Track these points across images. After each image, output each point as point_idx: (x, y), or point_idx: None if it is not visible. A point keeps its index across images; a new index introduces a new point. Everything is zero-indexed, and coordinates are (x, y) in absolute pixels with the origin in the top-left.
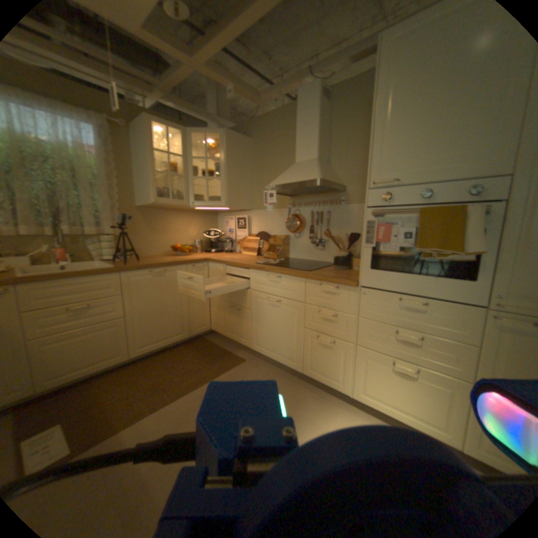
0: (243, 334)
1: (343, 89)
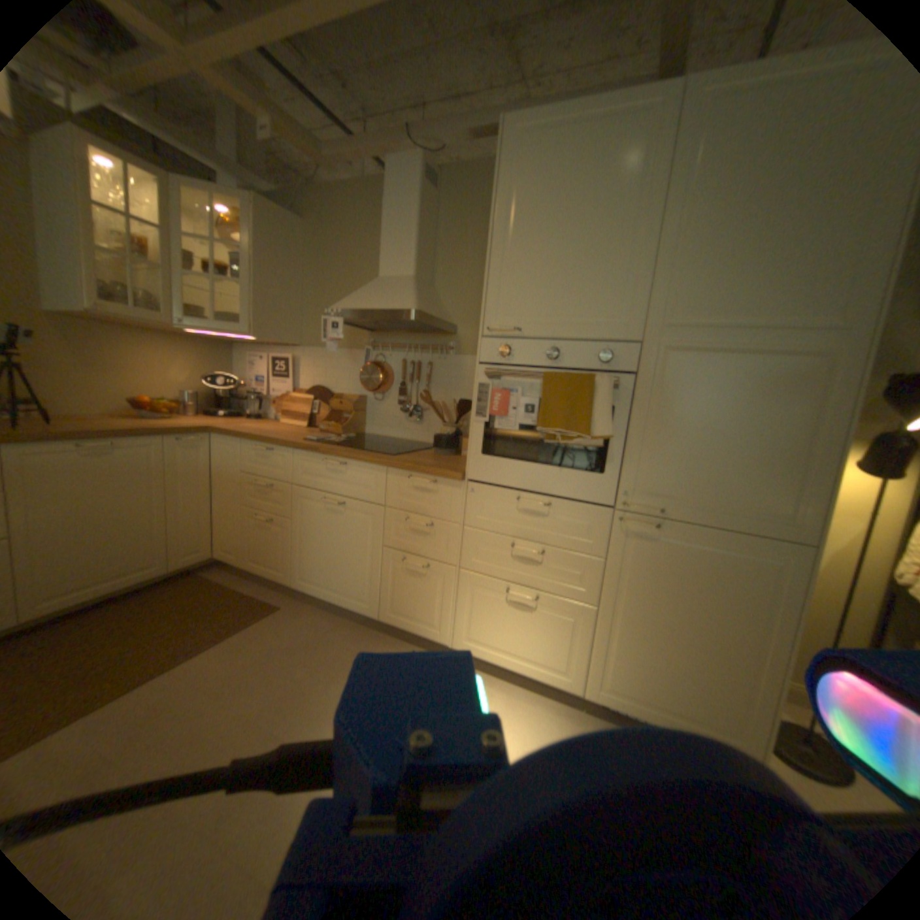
0: (278, 563)
1: (457, 177)
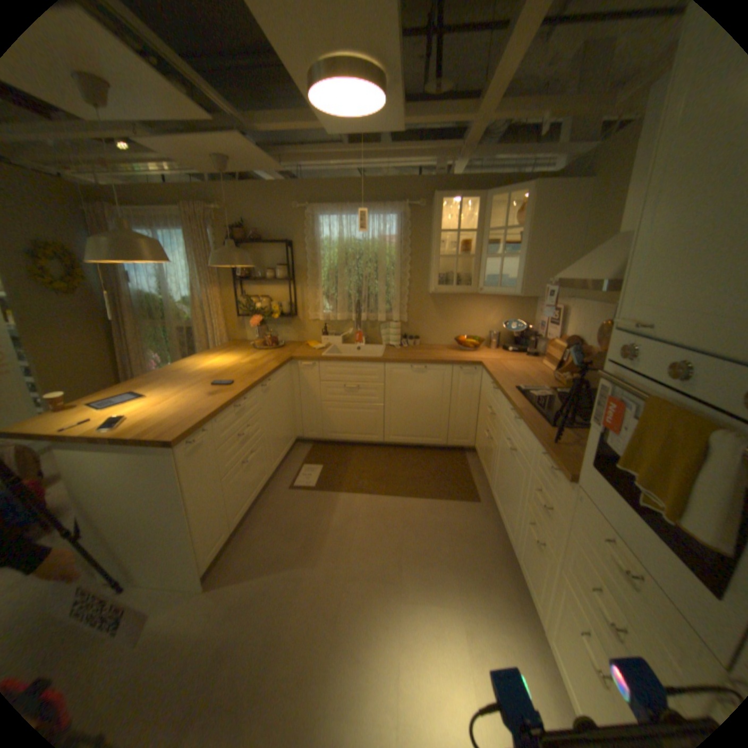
0: (490, 471)
1: None
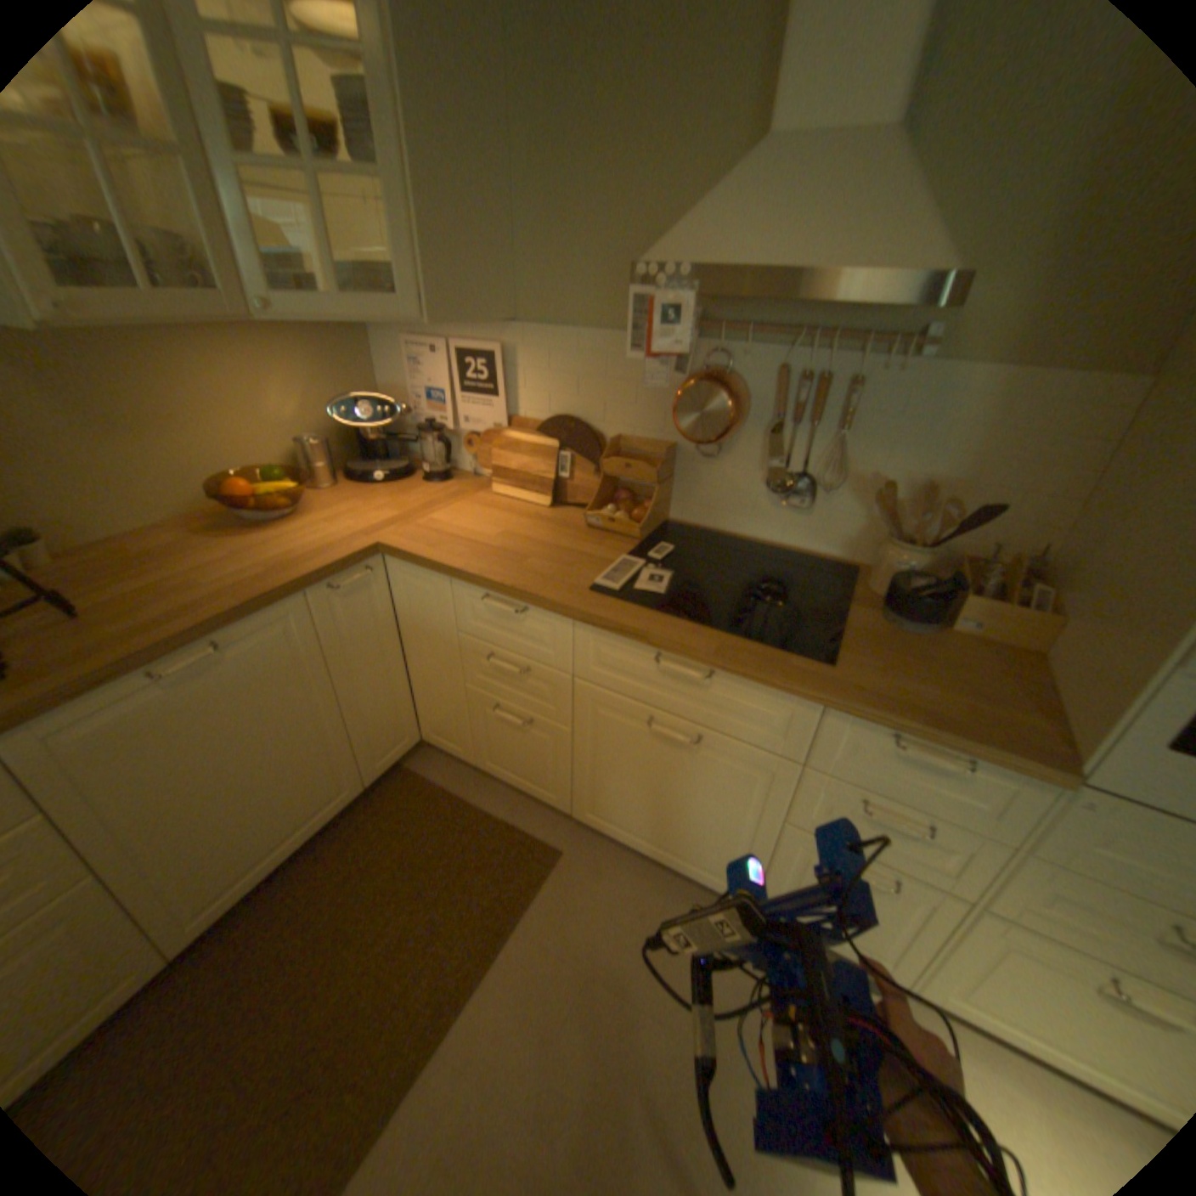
0: (548, 780)
1: None
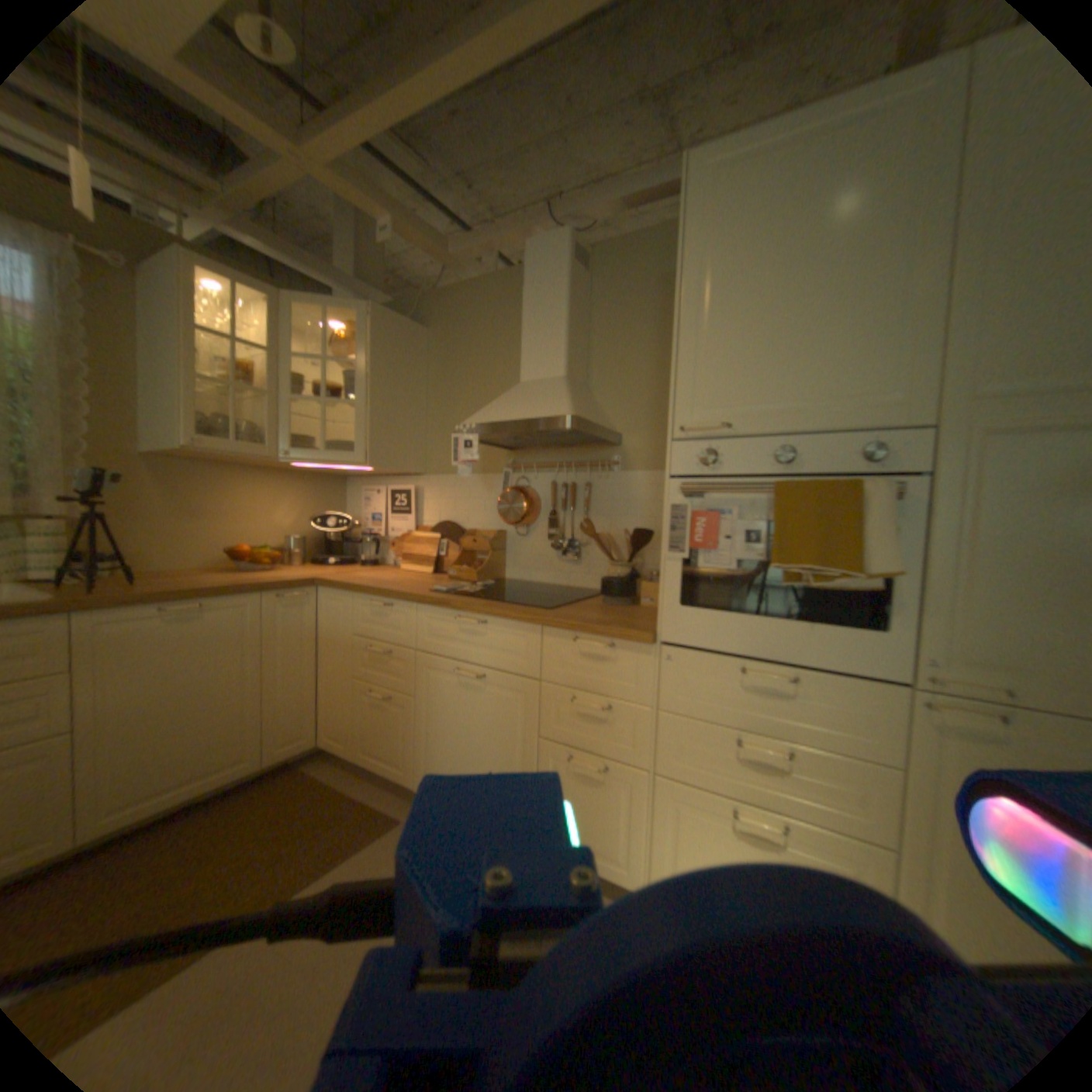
0: (398, 757)
1: (615, 253)
